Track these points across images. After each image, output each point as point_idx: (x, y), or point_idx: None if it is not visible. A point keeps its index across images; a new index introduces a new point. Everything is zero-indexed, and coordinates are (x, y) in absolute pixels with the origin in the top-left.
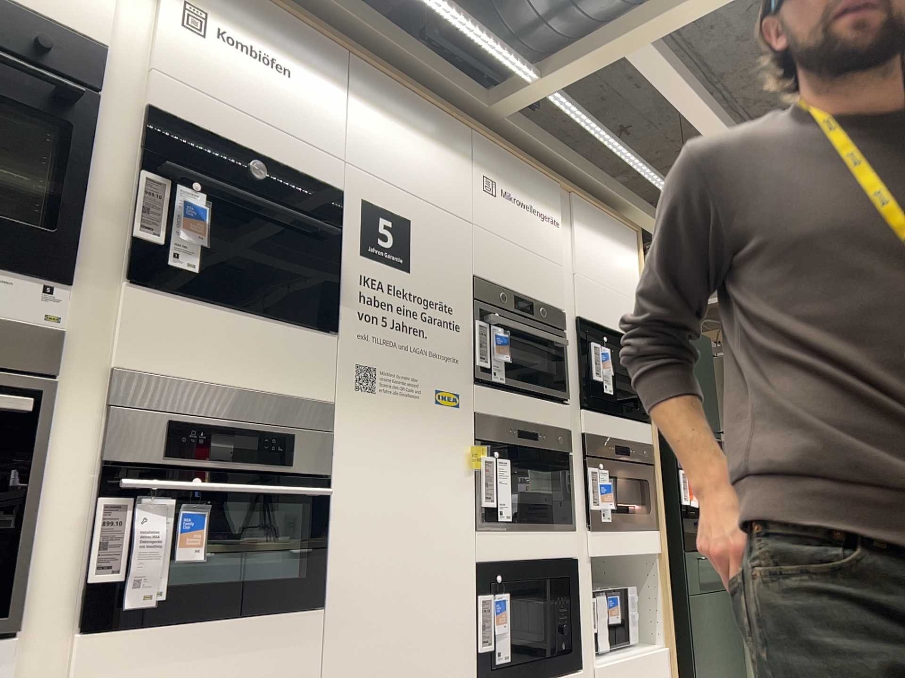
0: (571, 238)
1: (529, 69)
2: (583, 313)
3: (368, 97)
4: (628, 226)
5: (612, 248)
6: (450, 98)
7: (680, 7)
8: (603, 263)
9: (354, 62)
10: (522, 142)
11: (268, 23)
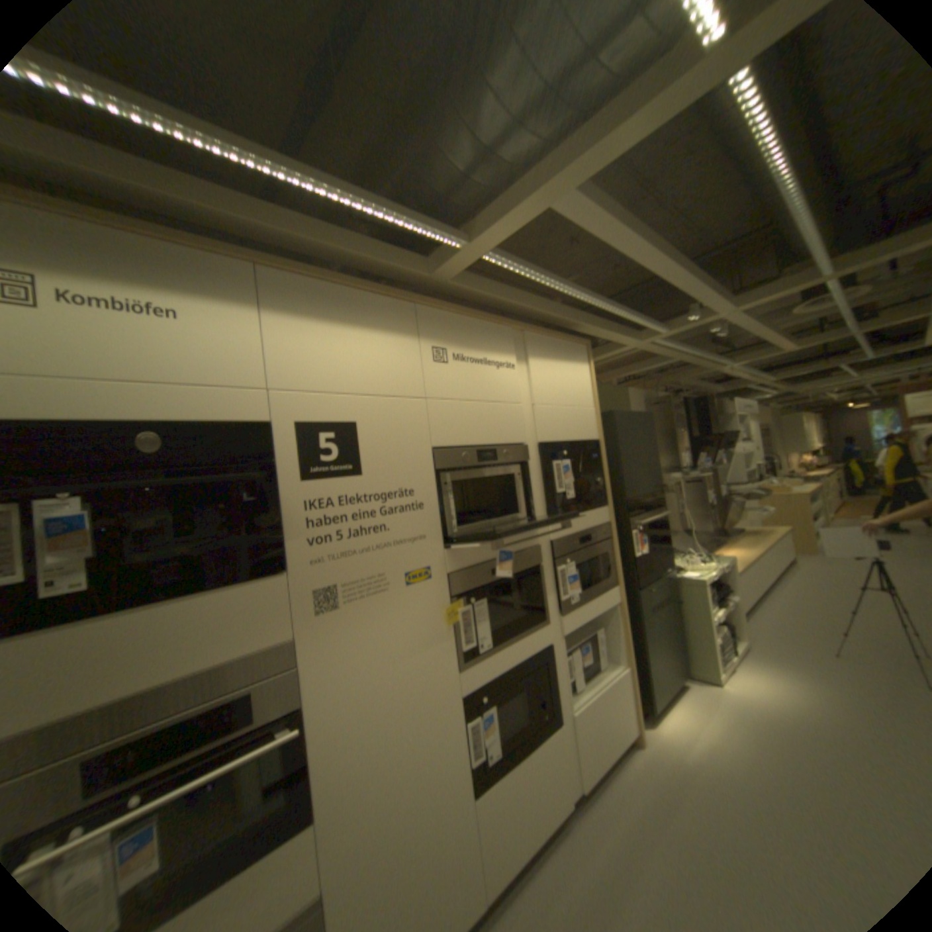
0: (527, 374)
1: (455, 236)
2: (544, 439)
3: (285, 309)
4: (580, 343)
5: (566, 369)
6: (390, 275)
7: (605, 139)
8: (559, 386)
9: (261, 274)
10: (472, 296)
11: (130, 261)
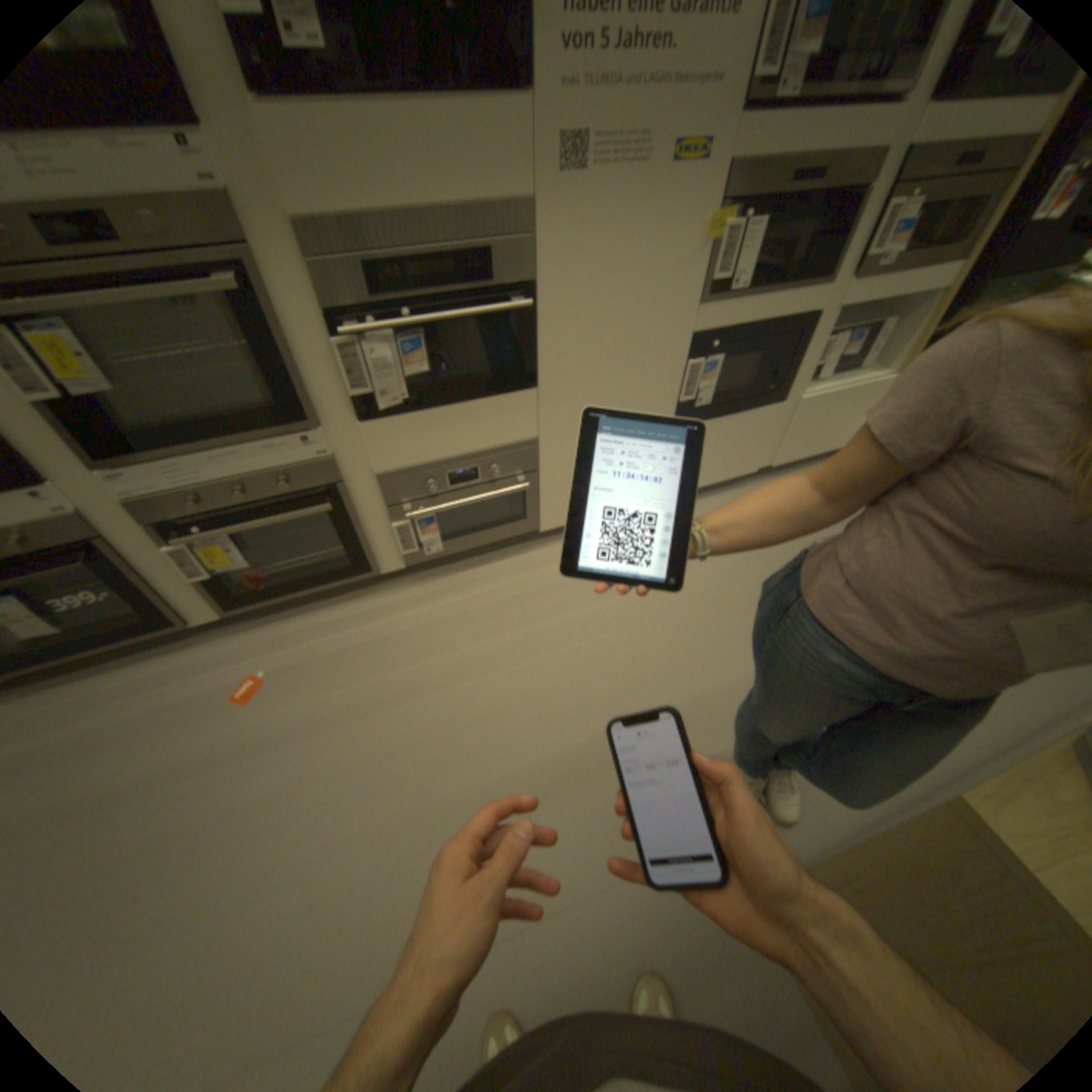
0: None
1: None
2: None
3: None
4: None
5: None
6: None
7: None
8: None
9: None
10: None
11: None
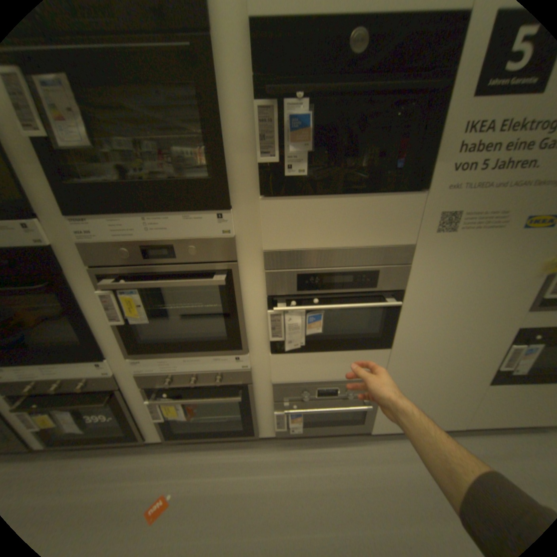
0: None
1: None
2: None
3: None
4: None
5: None
6: None
7: None
8: None
9: None
10: None
11: None
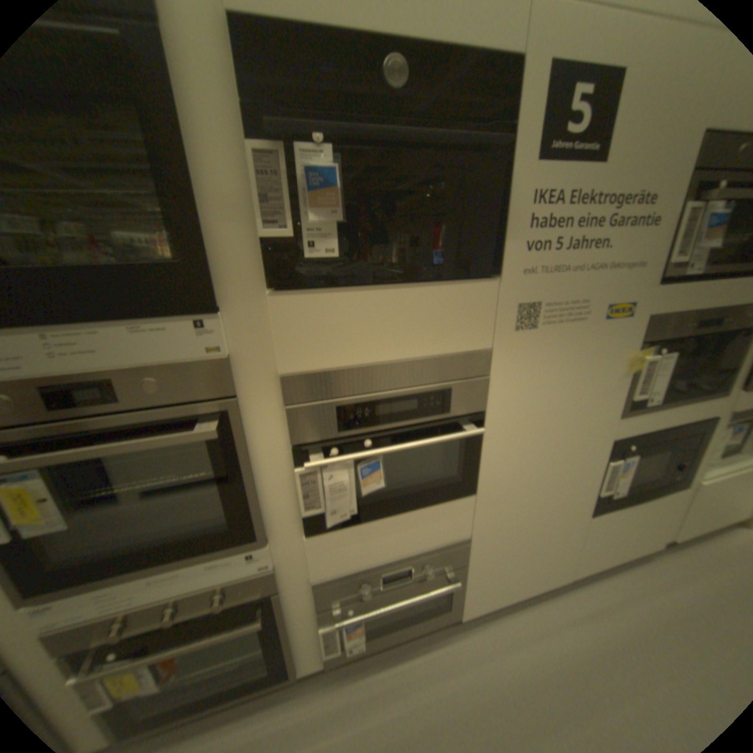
0: None
1: None
2: None
3: None
4: None
5: None
6: None
7: None
8: None
9: None
10: None
11: None
